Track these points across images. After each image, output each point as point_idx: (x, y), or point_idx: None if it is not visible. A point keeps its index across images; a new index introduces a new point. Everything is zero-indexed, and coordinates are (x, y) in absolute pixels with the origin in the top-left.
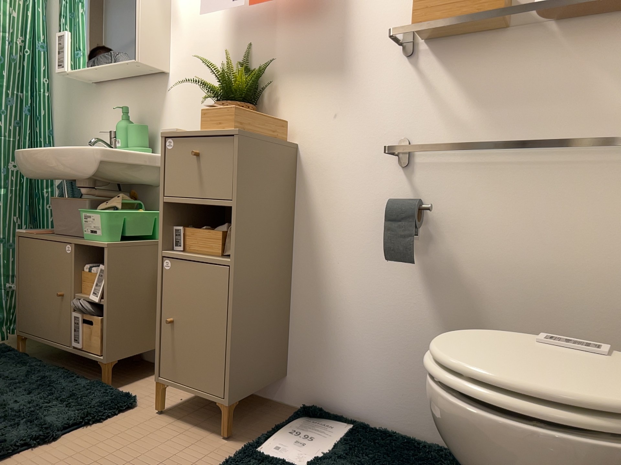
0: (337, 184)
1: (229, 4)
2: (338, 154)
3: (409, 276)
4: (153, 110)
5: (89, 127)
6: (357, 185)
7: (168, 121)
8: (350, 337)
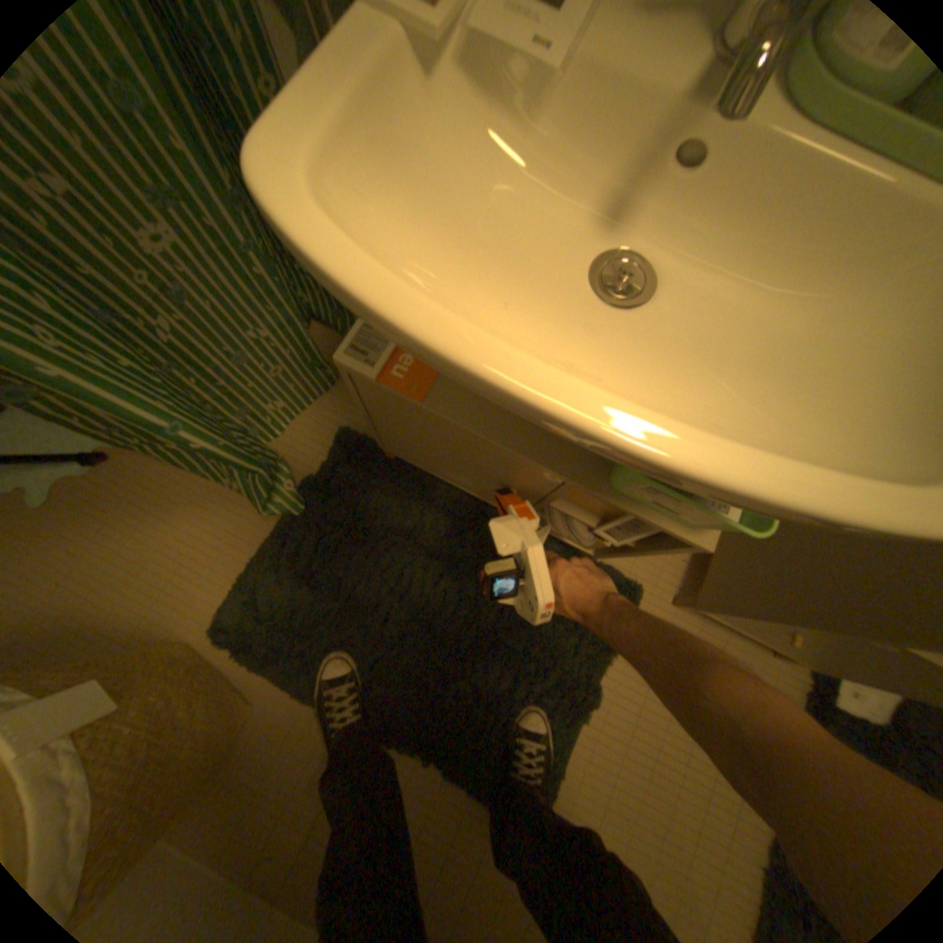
0: None
1: None
2: None
3: None
4: None
5: None
6: None
7: None
8: None
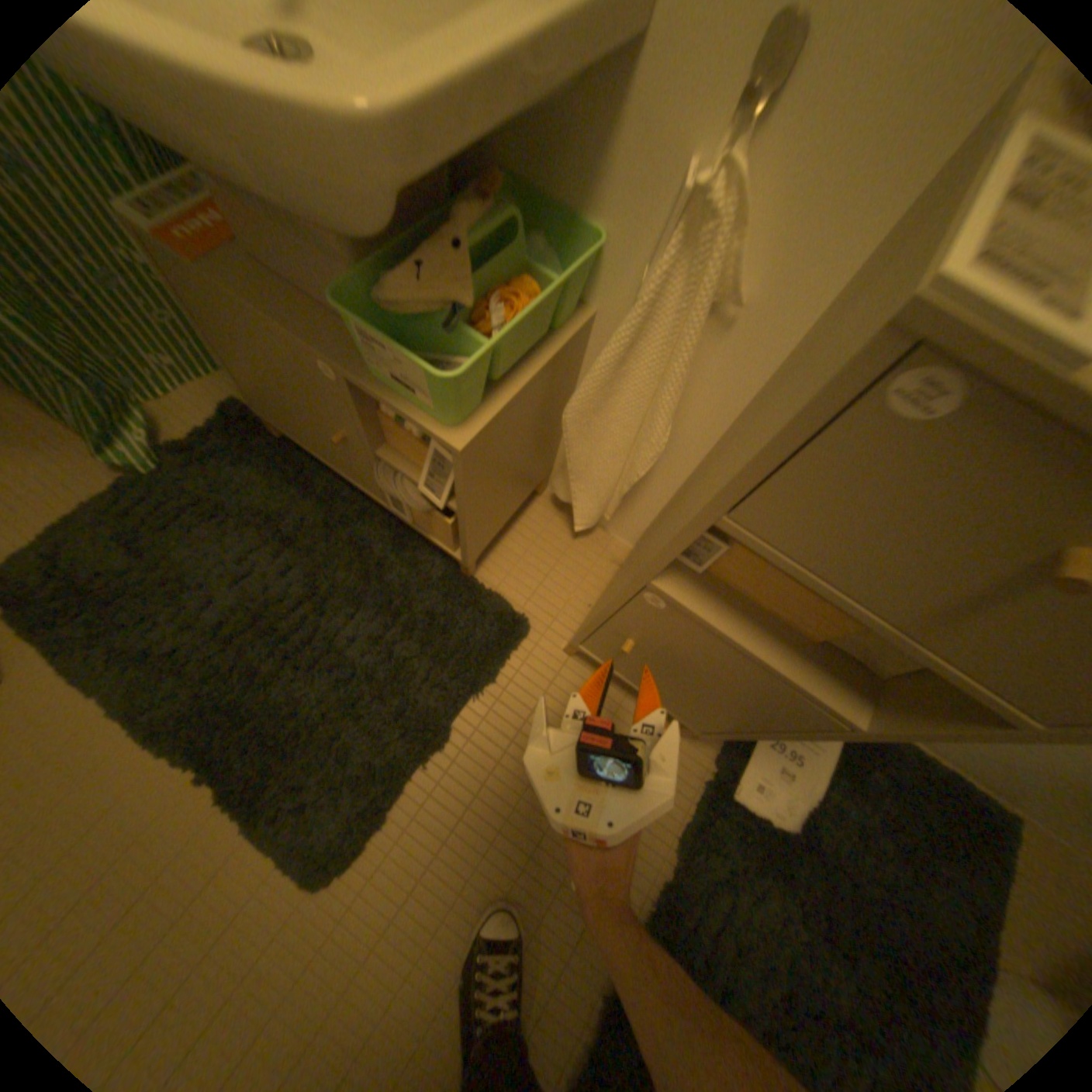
0: None
1: None
2: None
3: None
4: None
5: None
6: None
7: None
8: None
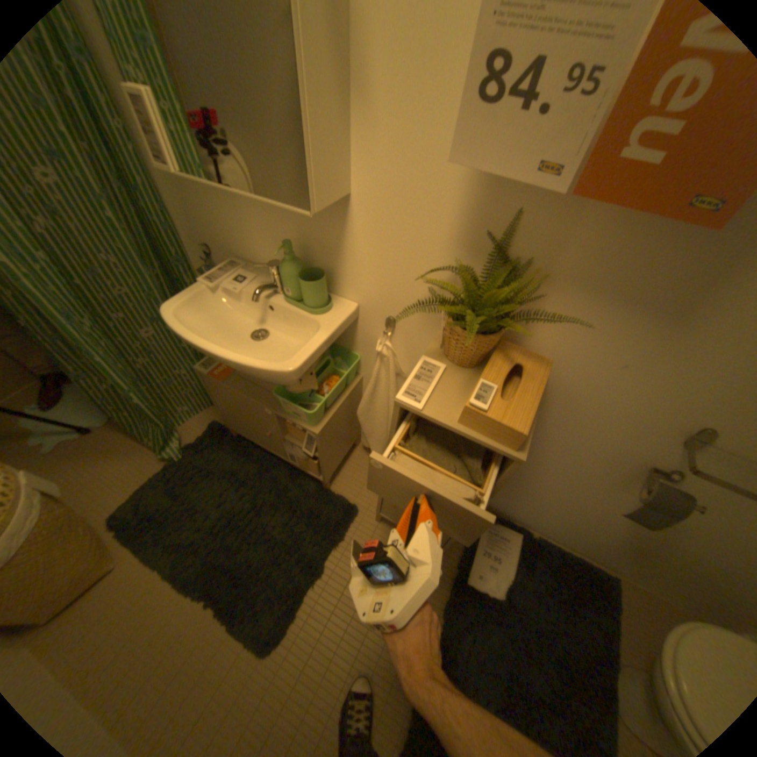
0: (585, 421)
1: (525, 164)
2: (605, 400)
3: (626, 503)
4: (326, 239)
5: (222, 218)
6: (612, 432)
7: (353, 263)
8: (539, 498)
